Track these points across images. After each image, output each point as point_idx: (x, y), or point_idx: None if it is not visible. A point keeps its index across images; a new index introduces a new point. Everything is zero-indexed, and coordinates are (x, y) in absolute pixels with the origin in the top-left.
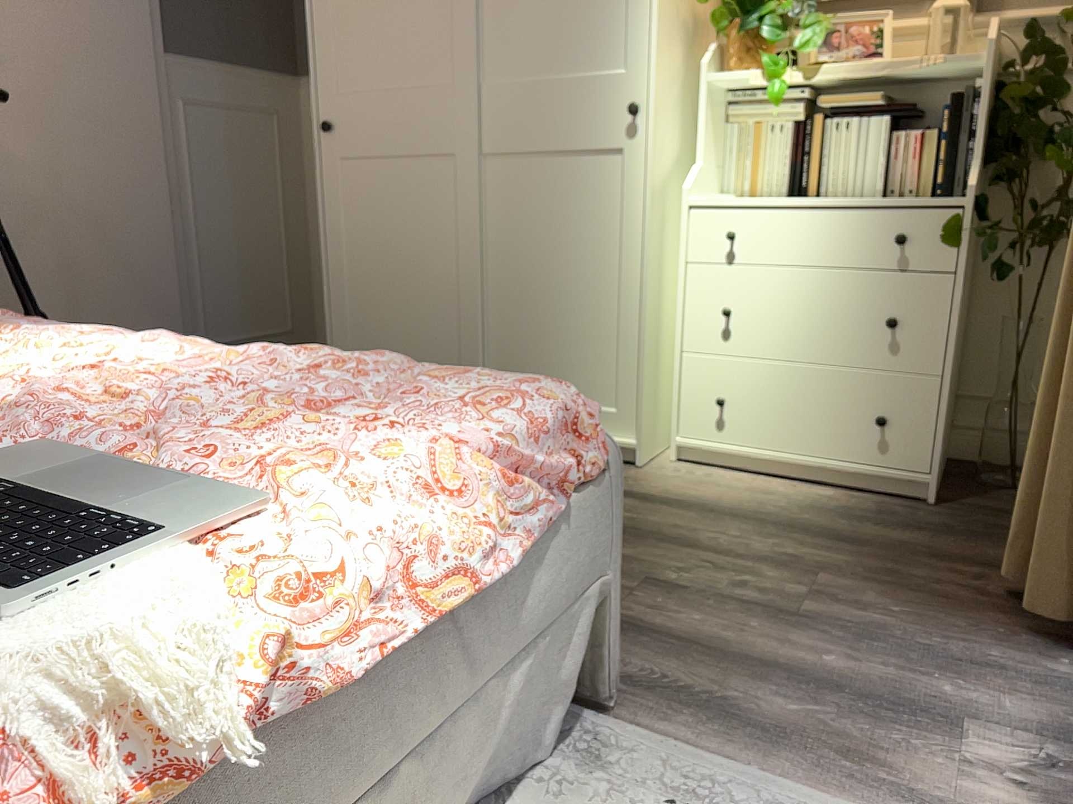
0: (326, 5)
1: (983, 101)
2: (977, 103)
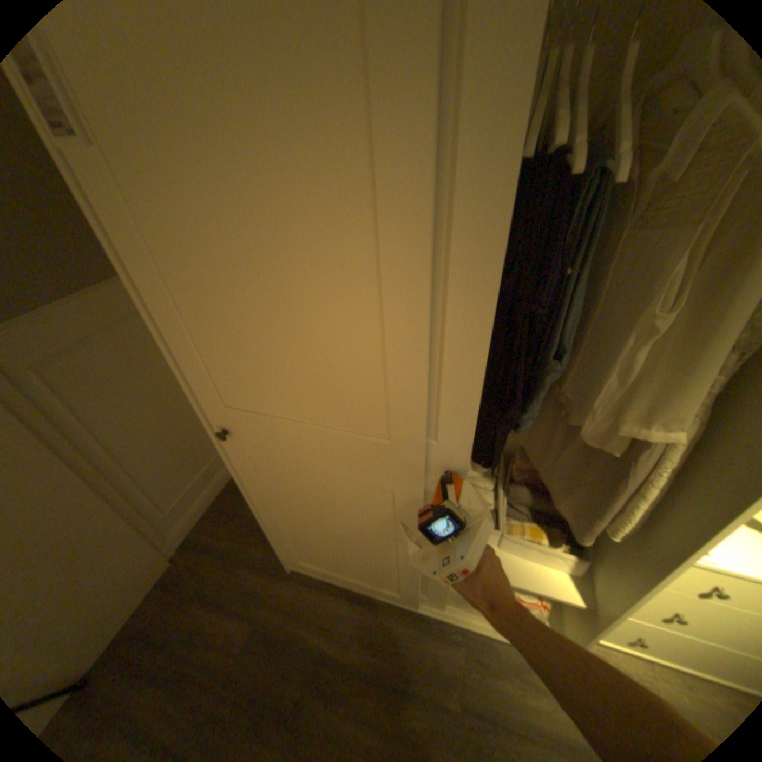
0: (172, 318)
1: None
2: None
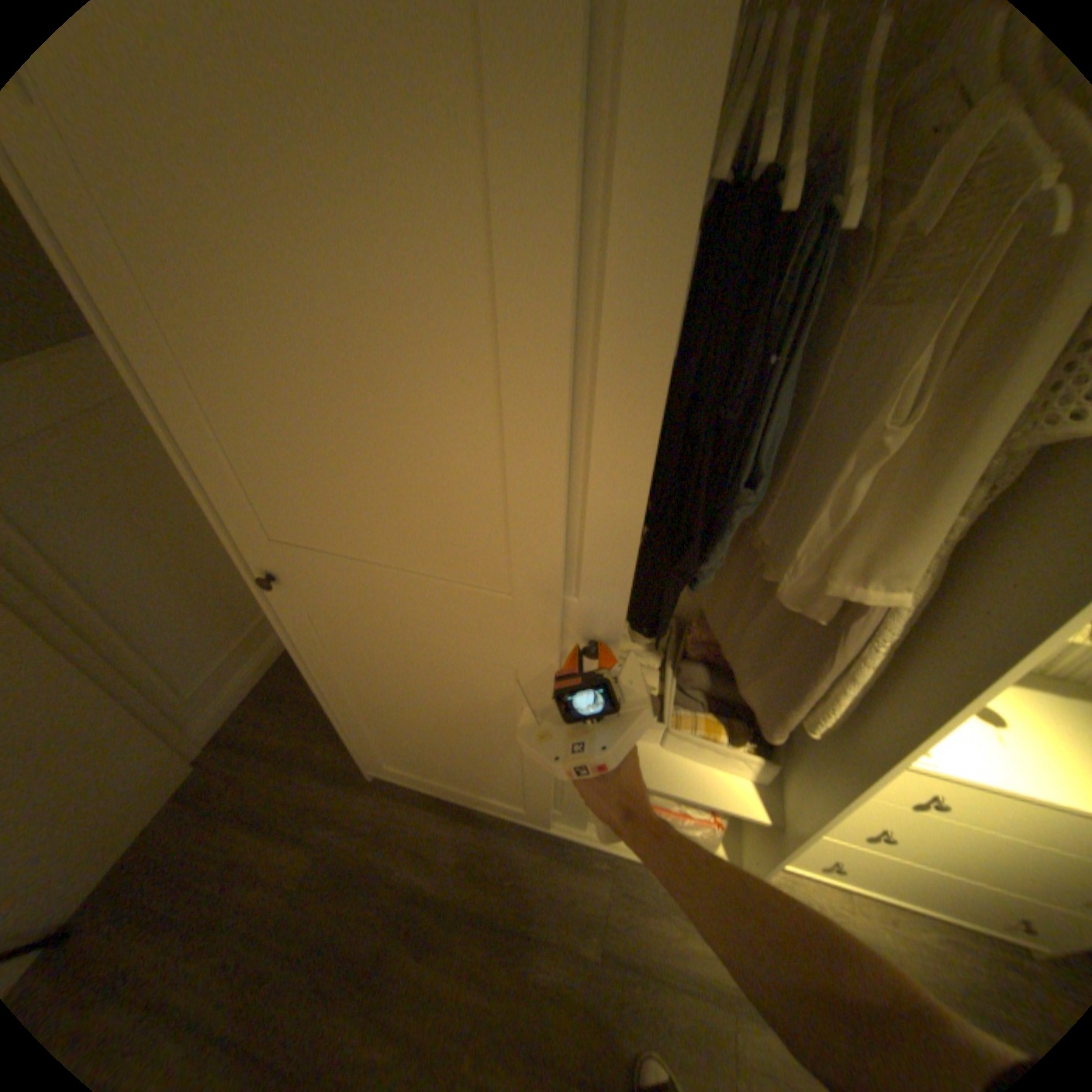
0: (180, 400)
1: None
2: None
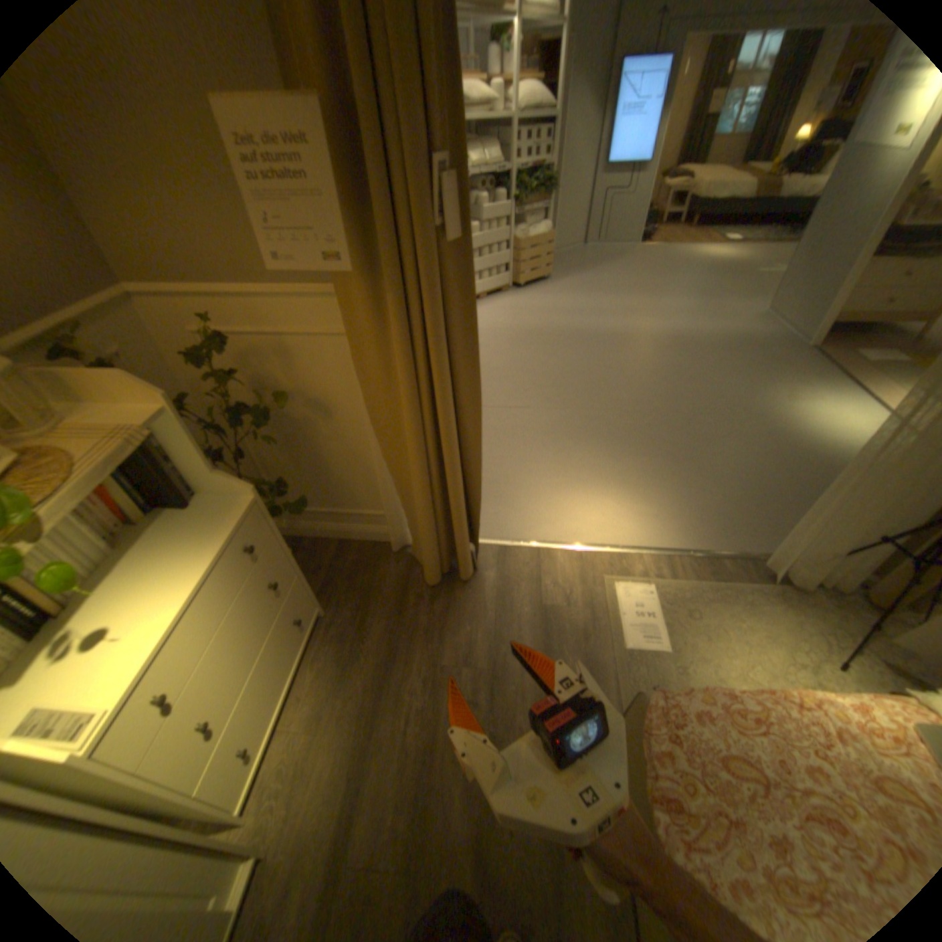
0: None
1: (168, 435)
2: (154, 438)
